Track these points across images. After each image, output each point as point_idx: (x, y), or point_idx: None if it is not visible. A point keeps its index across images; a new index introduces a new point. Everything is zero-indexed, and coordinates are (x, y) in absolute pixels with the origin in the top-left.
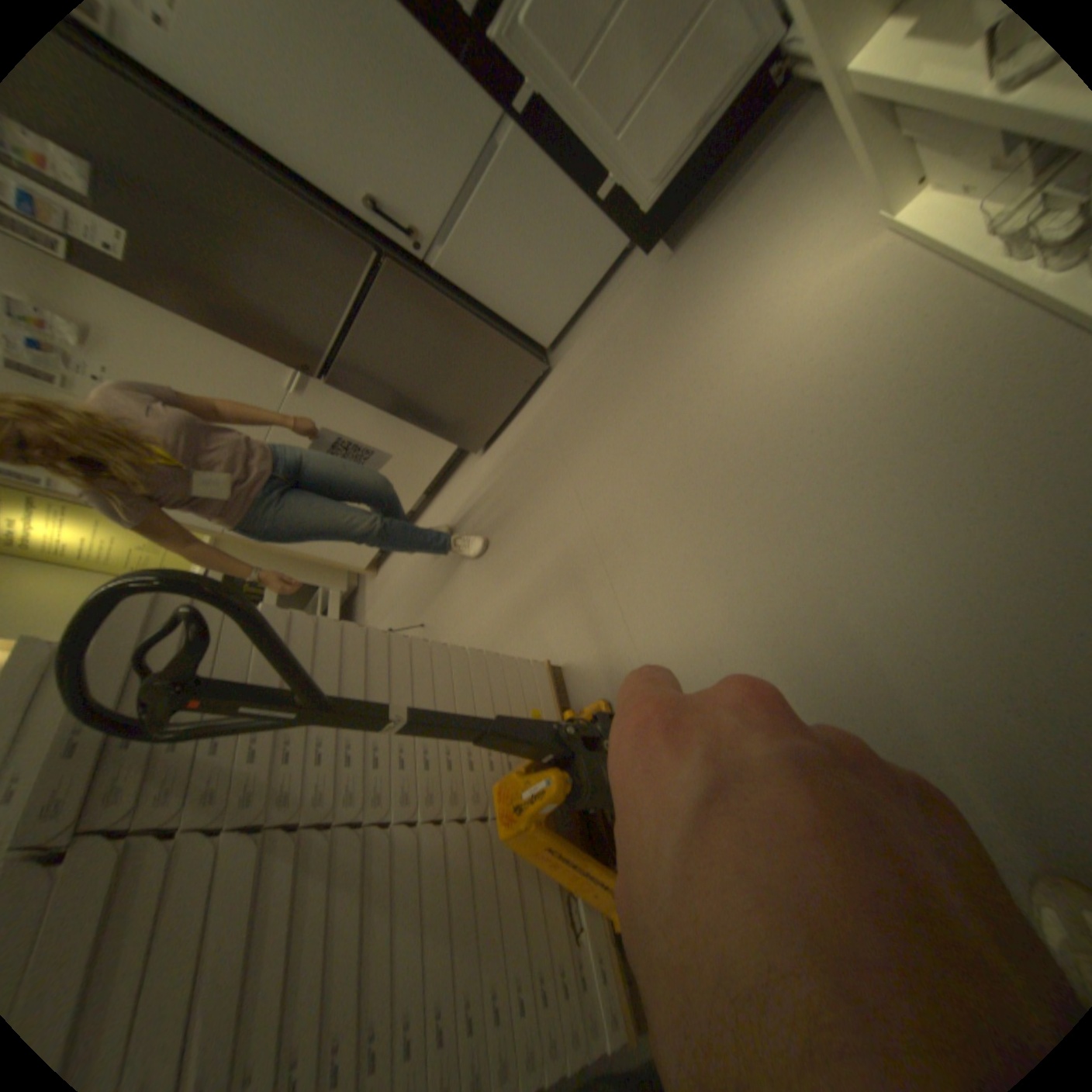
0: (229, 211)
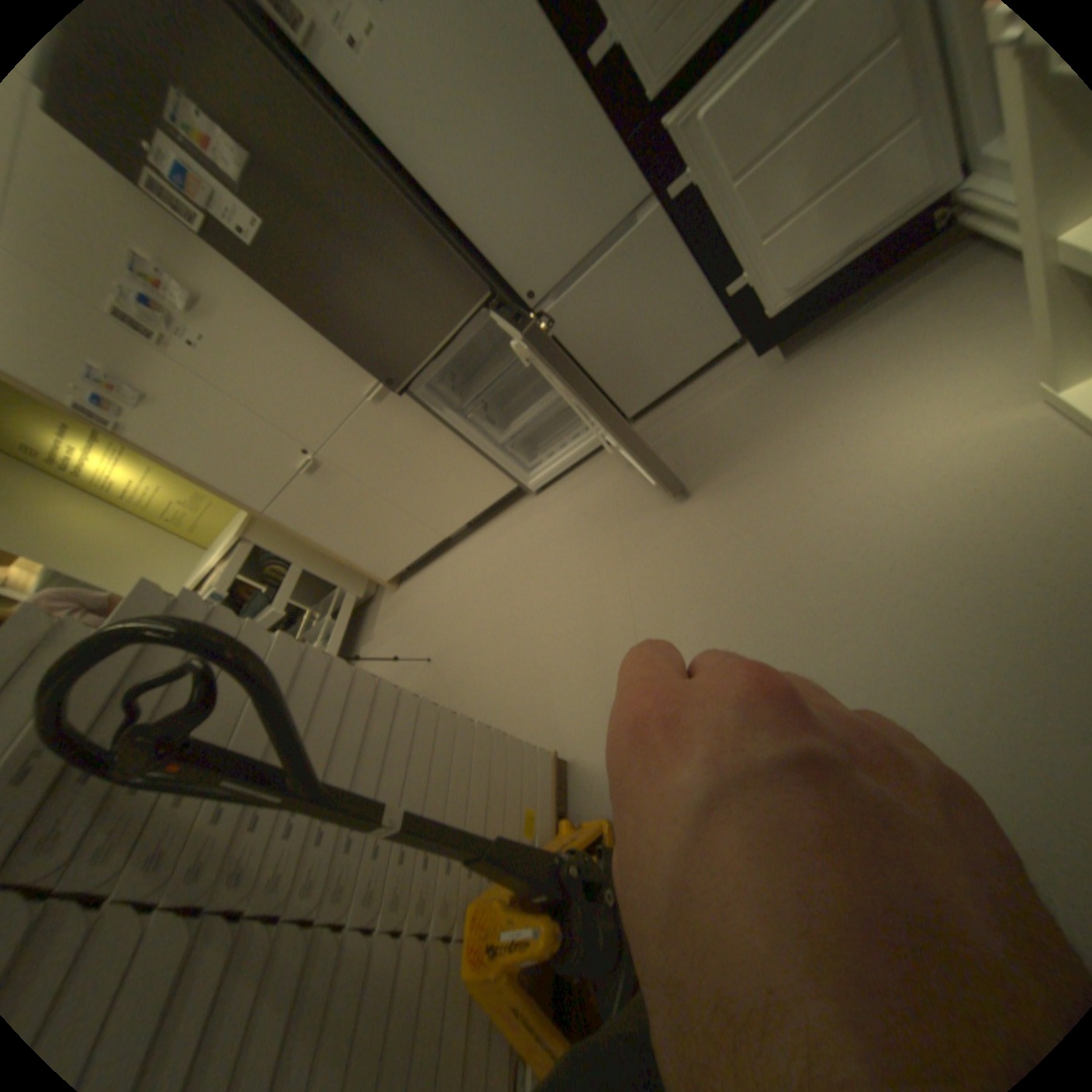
0: (363, 223)
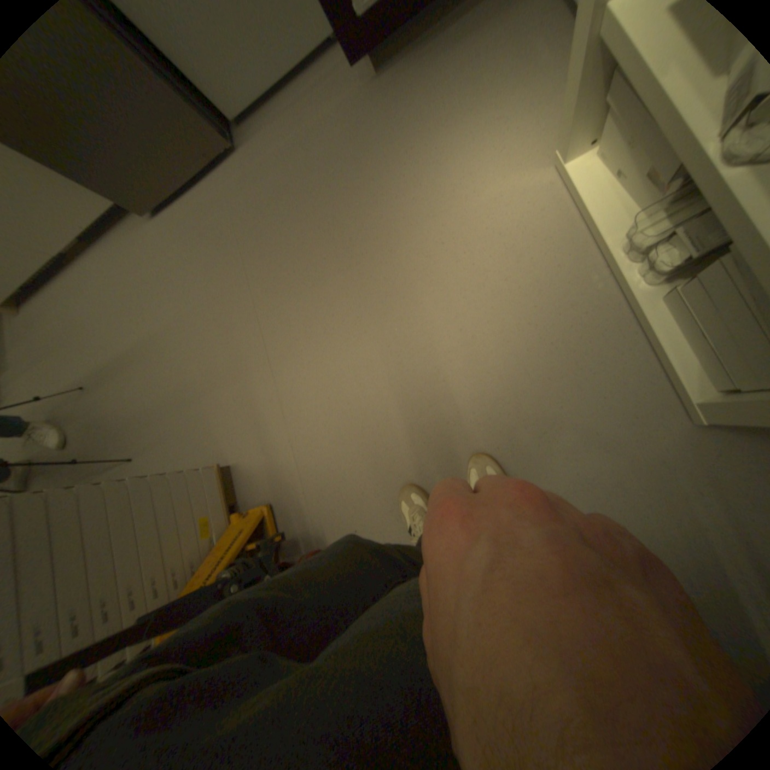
0: None
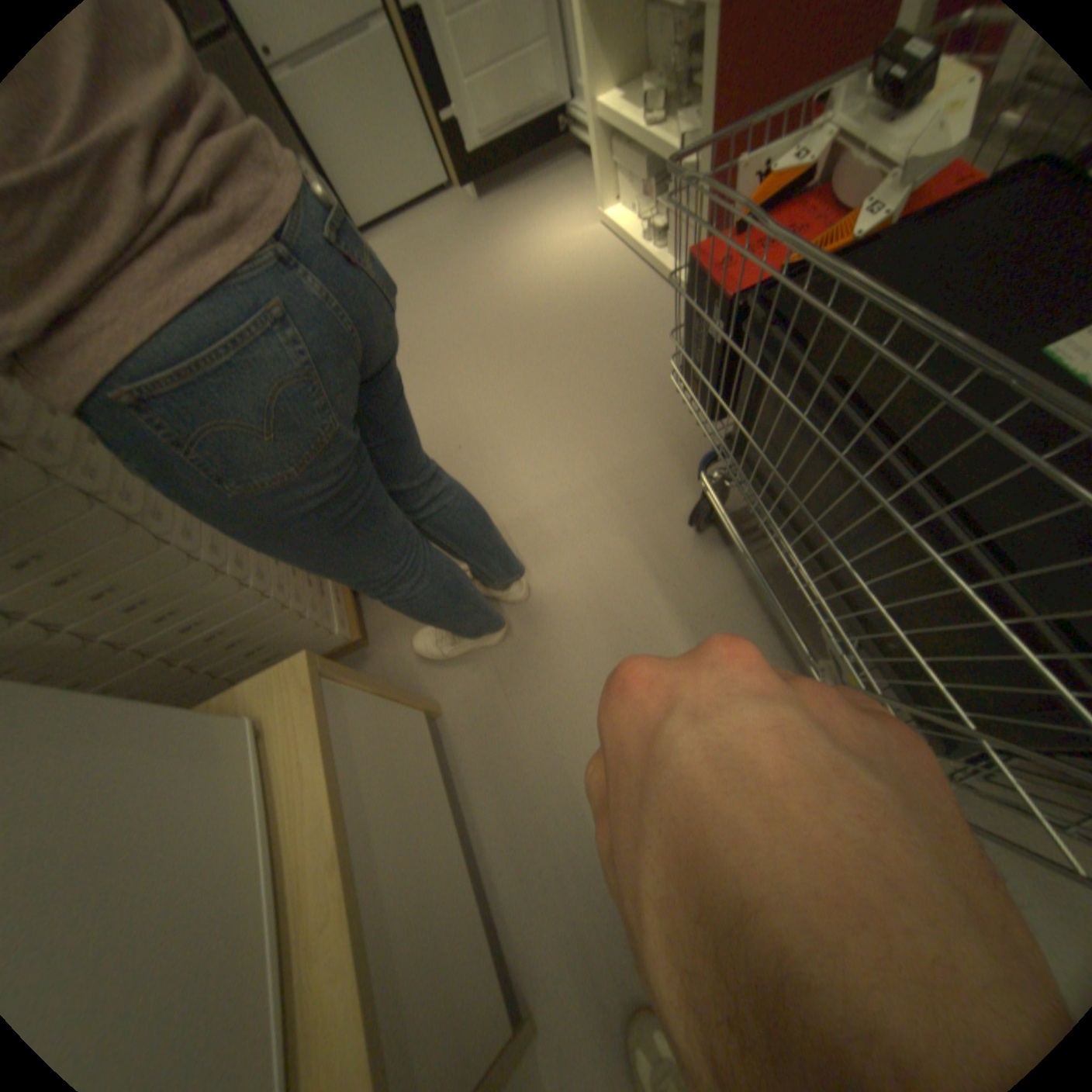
0: None
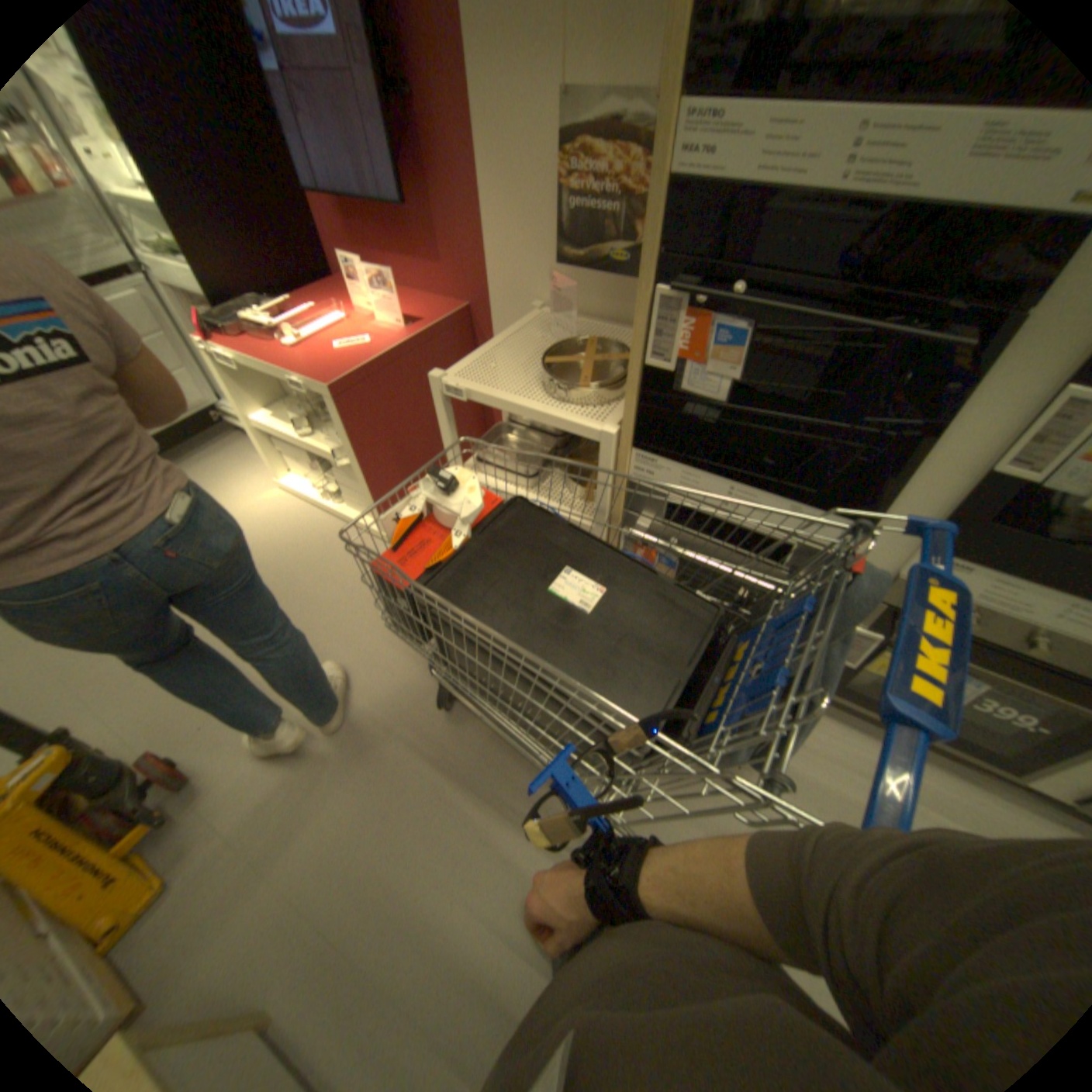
0: None
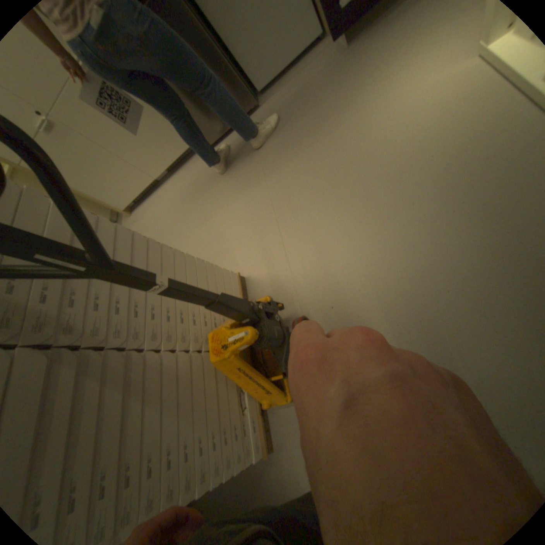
0: None
